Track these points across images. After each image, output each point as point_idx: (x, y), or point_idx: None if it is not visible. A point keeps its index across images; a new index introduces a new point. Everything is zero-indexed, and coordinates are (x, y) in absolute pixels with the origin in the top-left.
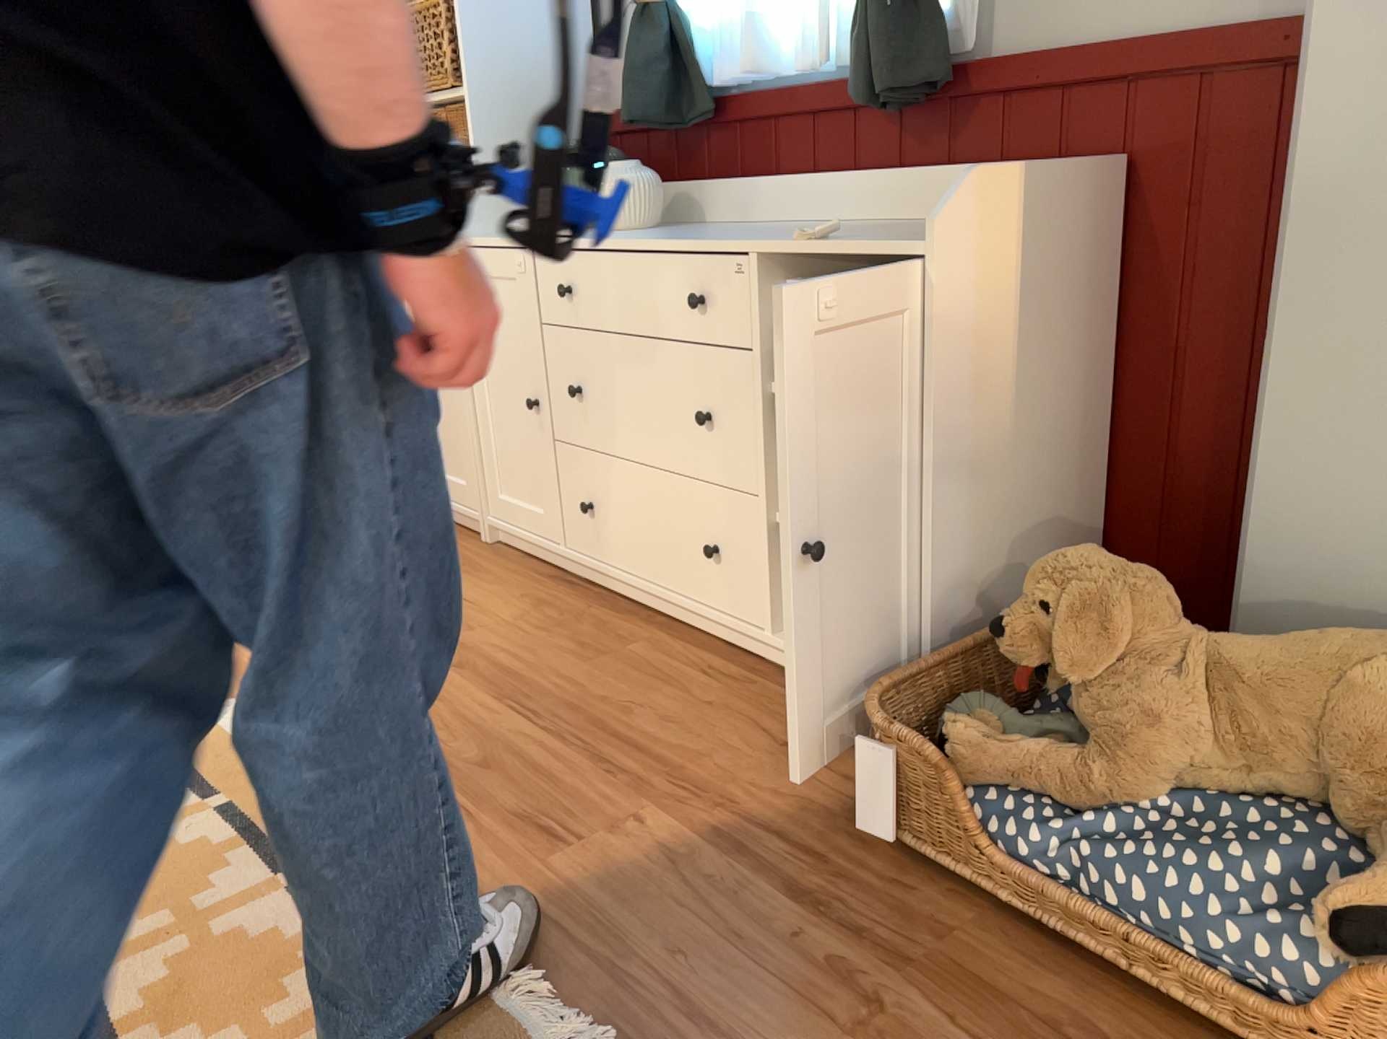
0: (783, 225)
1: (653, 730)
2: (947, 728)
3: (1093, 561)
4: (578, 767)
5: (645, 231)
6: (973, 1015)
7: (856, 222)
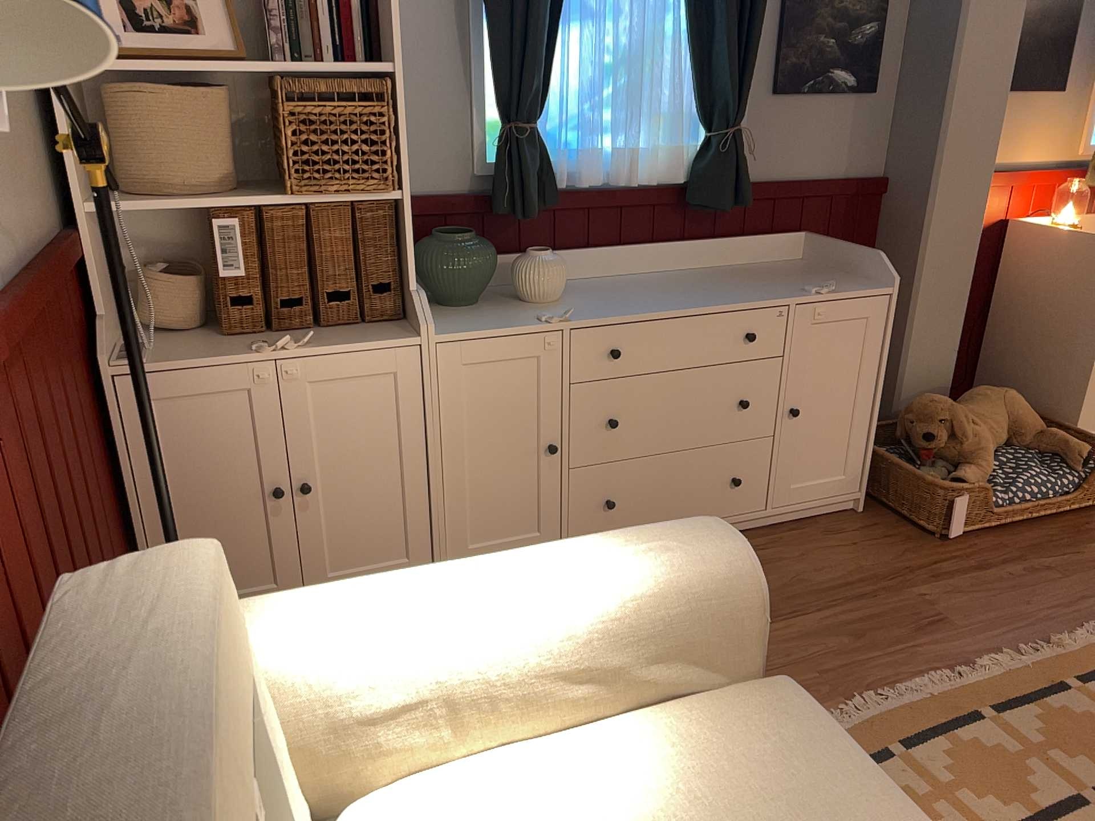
0: (636, 279)
1: (828, 576)
2: (960, 480)
3: (941, 399)
4: (866, 605)
5: (583, 298)
6: (1049, 553)
7: (671, 271)
